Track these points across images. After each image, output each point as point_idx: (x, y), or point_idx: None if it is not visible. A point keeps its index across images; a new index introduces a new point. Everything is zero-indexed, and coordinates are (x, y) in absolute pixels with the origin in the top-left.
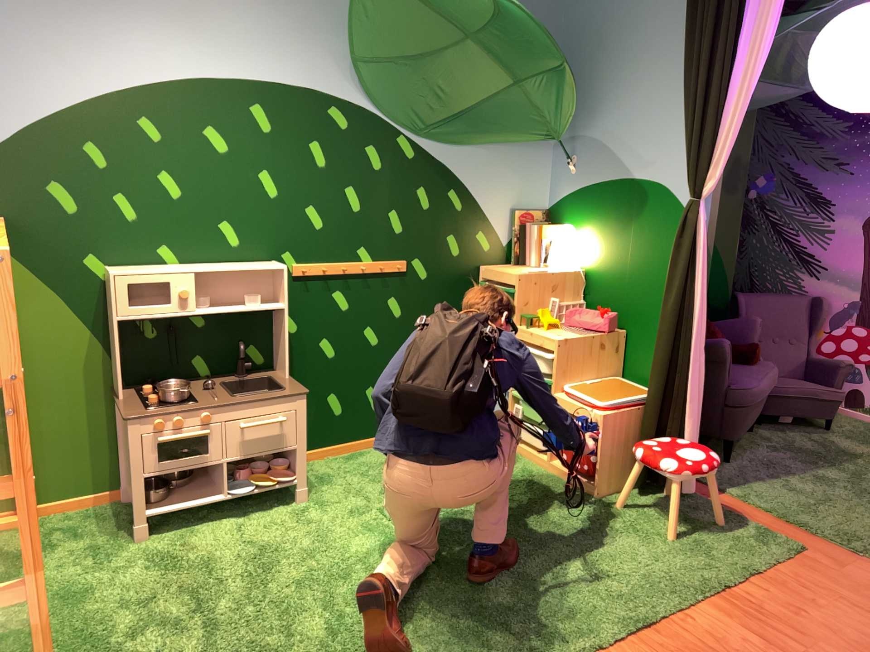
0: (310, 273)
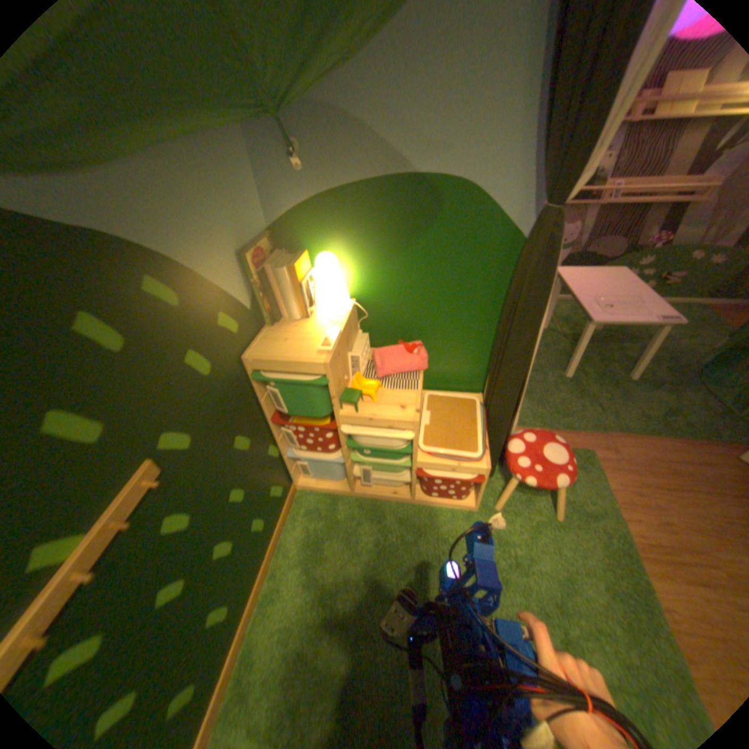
0: None
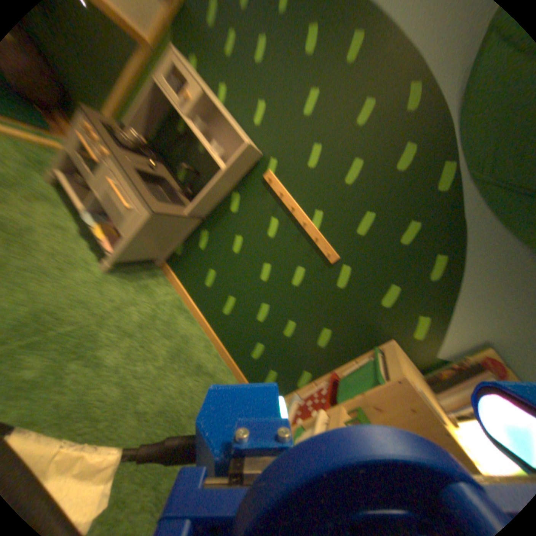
0: (274, 187)
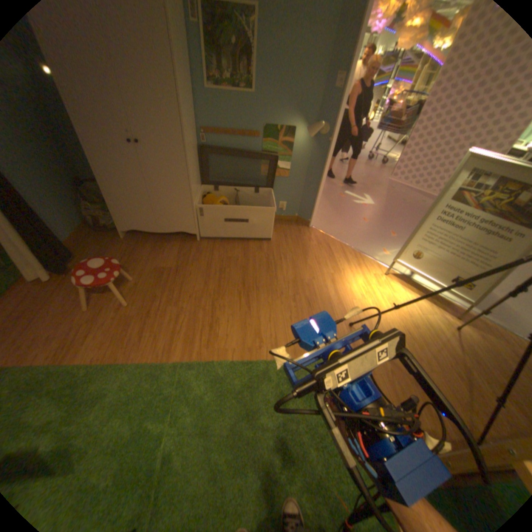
0: None
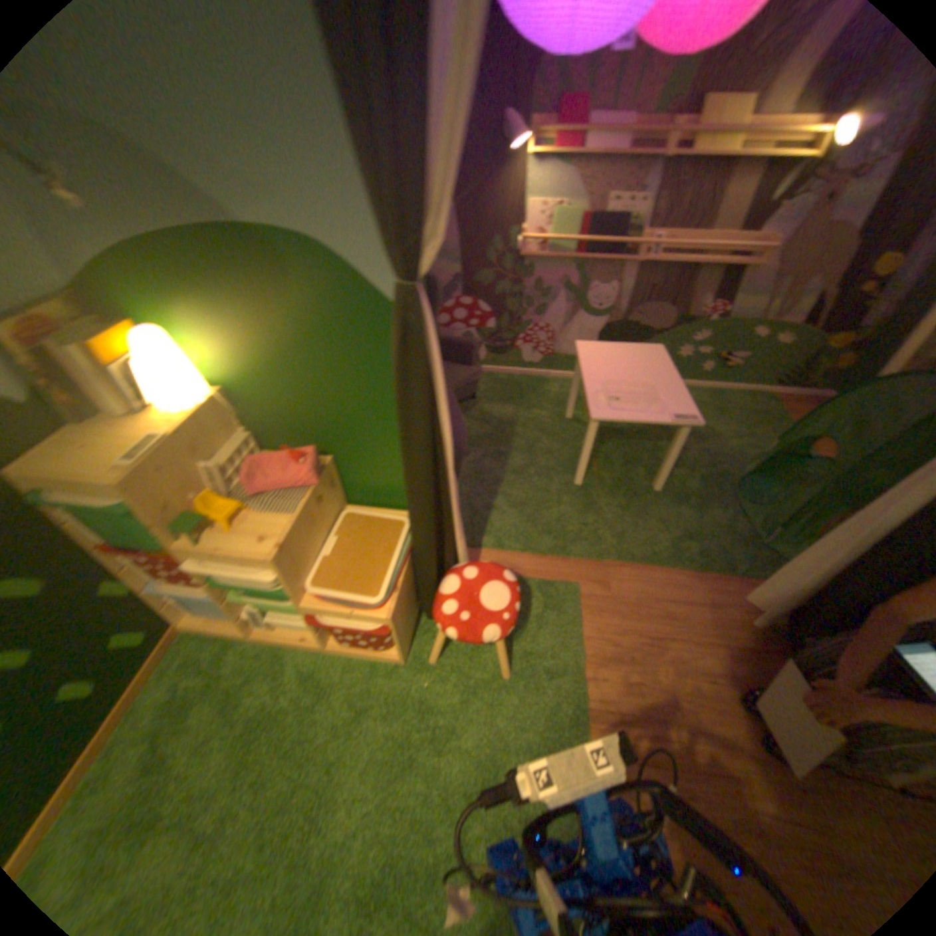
0: None
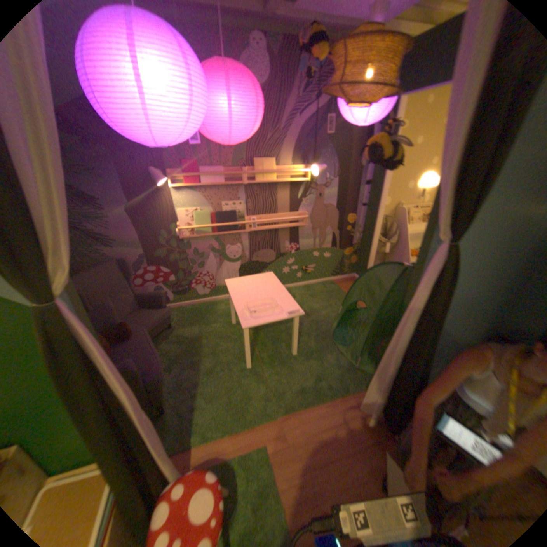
0: None
